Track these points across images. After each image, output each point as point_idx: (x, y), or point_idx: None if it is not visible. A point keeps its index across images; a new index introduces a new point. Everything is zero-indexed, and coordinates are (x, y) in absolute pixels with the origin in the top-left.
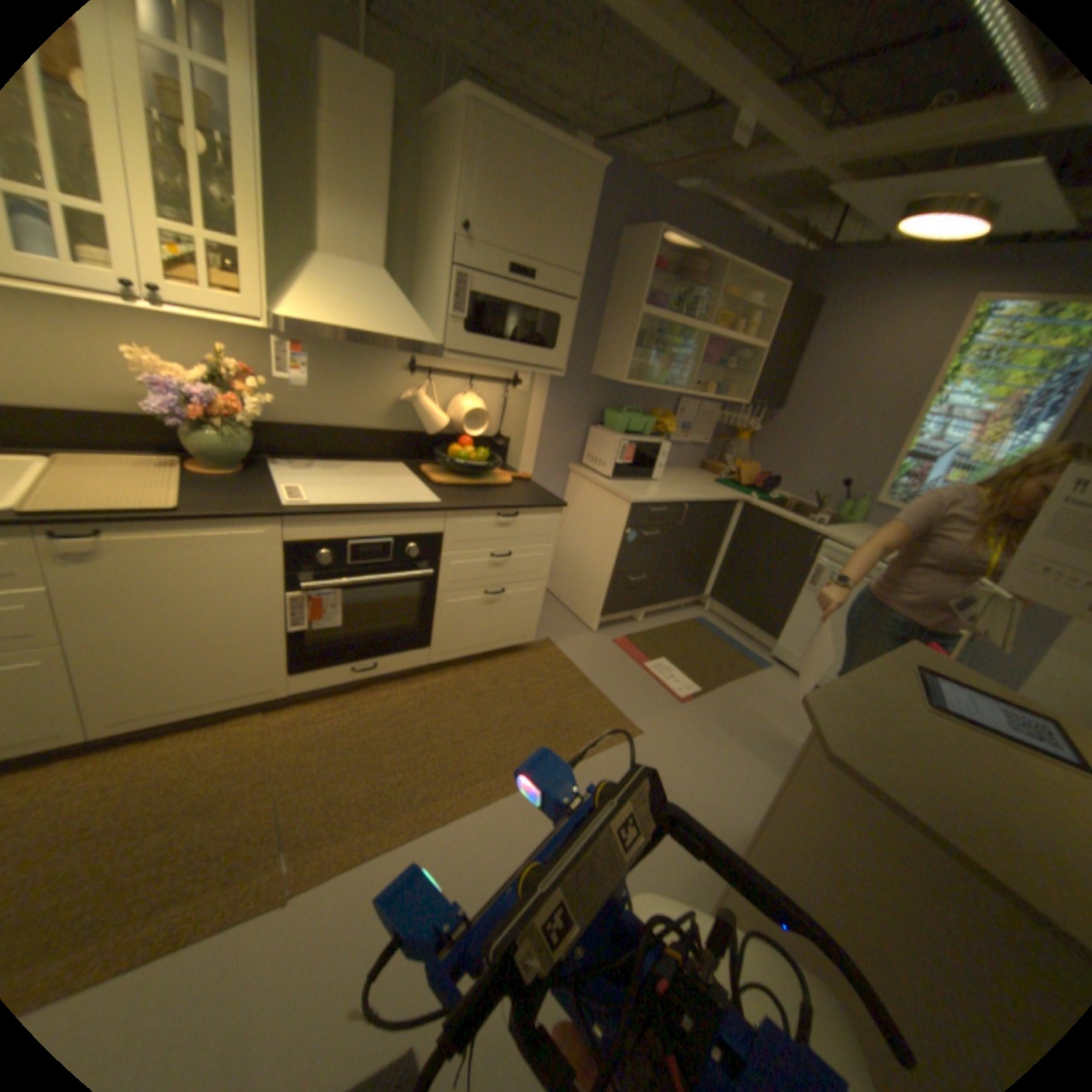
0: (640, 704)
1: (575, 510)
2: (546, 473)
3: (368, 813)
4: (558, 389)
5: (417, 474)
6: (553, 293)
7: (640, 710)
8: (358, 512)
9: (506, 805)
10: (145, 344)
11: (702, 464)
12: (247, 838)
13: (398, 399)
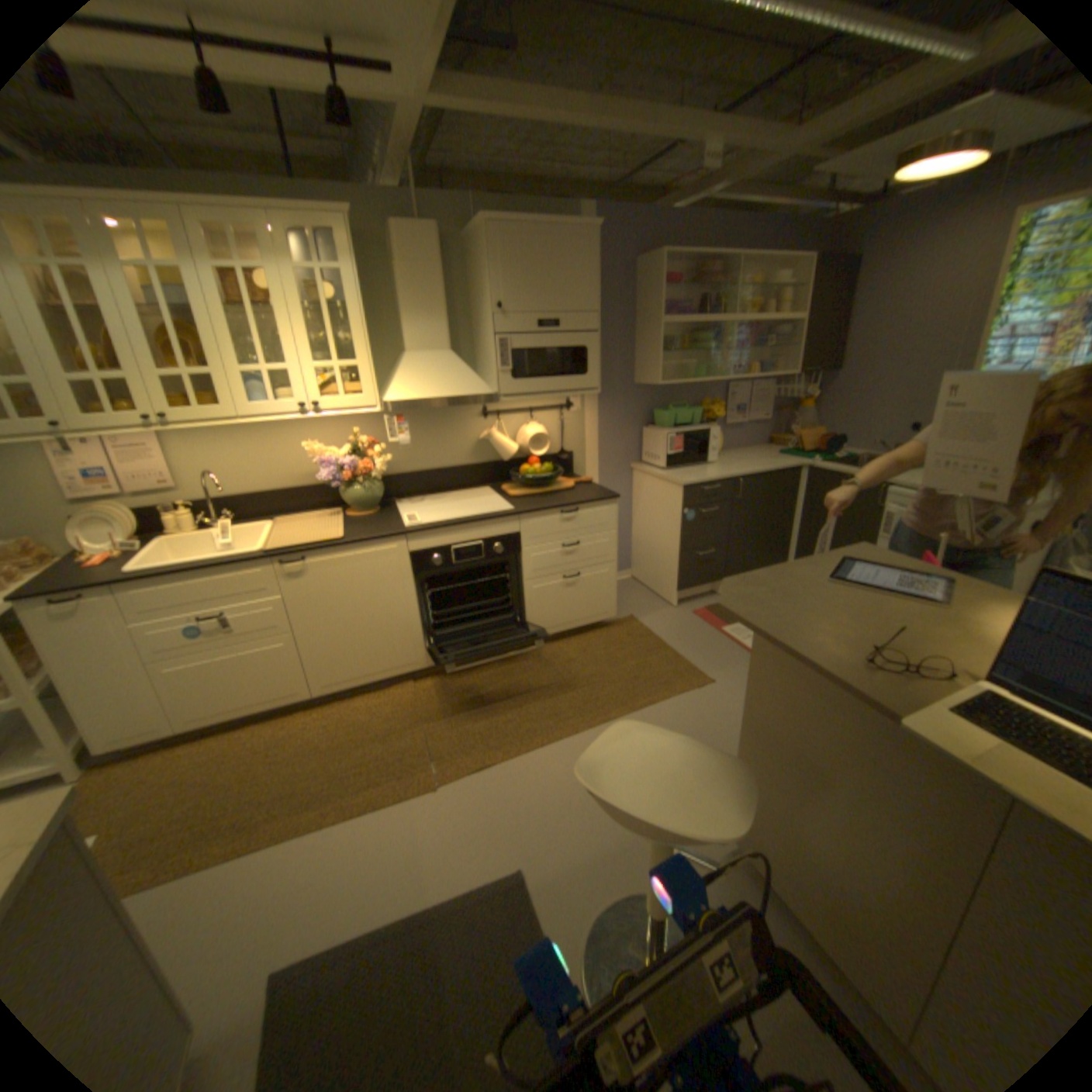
0: (716, 661)
1: (643, 503)
2: (611, 475)
3: (488, 741)
4: (607, 404)
5: (500, 494)
6: (577, 333)
7: (715, 666)
8: (455, 525)
9: (592, 736)
10: (315, 440)
11: (769, 440)
12: (411, 754)
13: (478, 441)
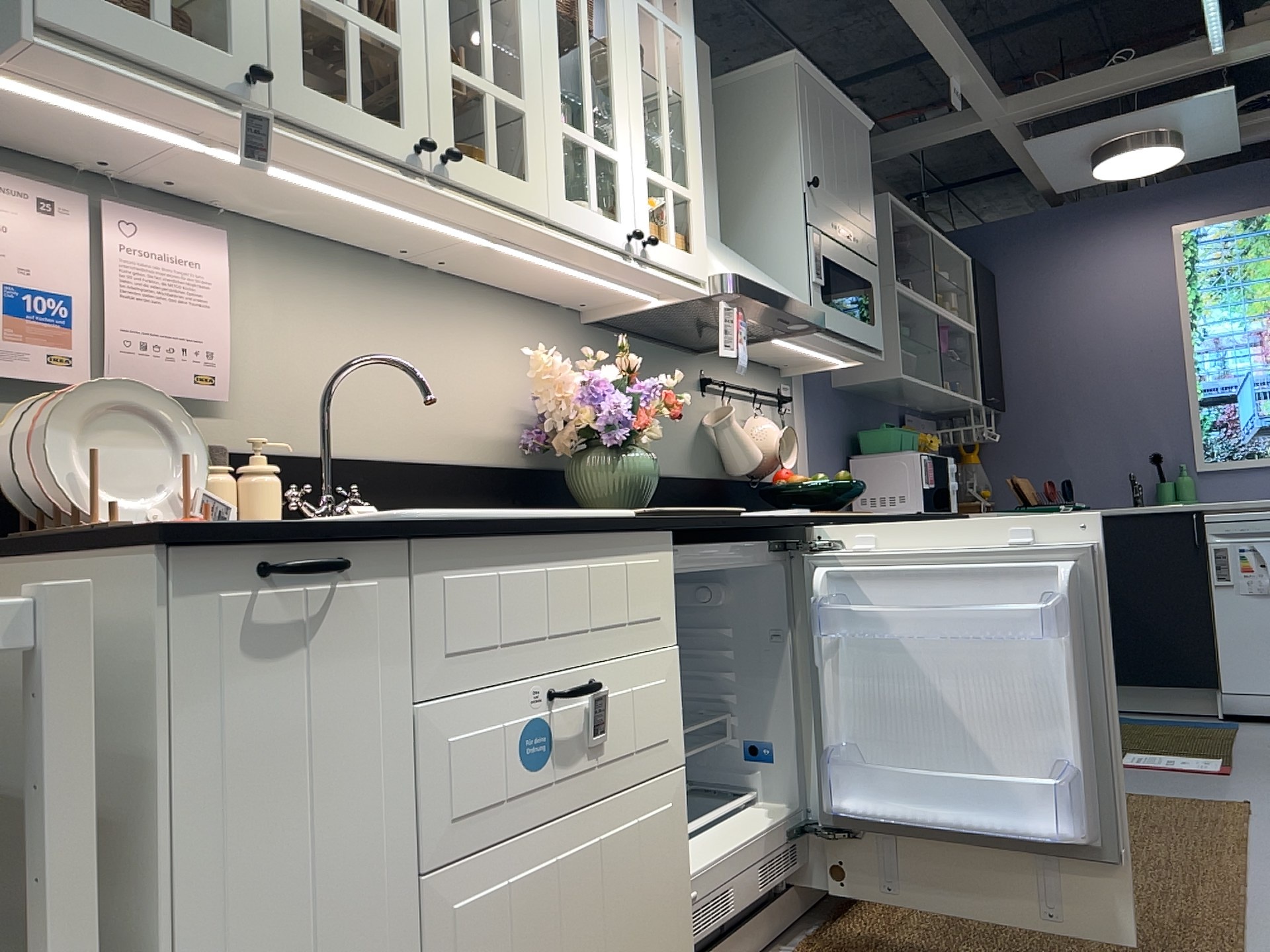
0: (1190, 786)
1: None
2: None
3: None
4: (816, 408)
5: None
6: (860, 259)
7: (1202, 790)
8: (860, 518)
9: (1261, 892)
10: (496, 359)
11: None
12: None
13: (699, 429)
